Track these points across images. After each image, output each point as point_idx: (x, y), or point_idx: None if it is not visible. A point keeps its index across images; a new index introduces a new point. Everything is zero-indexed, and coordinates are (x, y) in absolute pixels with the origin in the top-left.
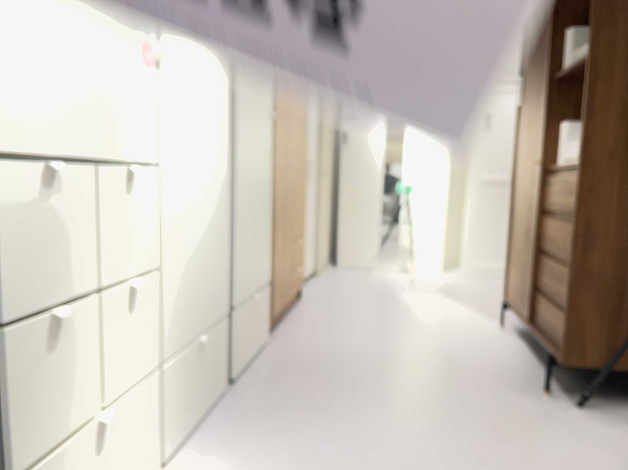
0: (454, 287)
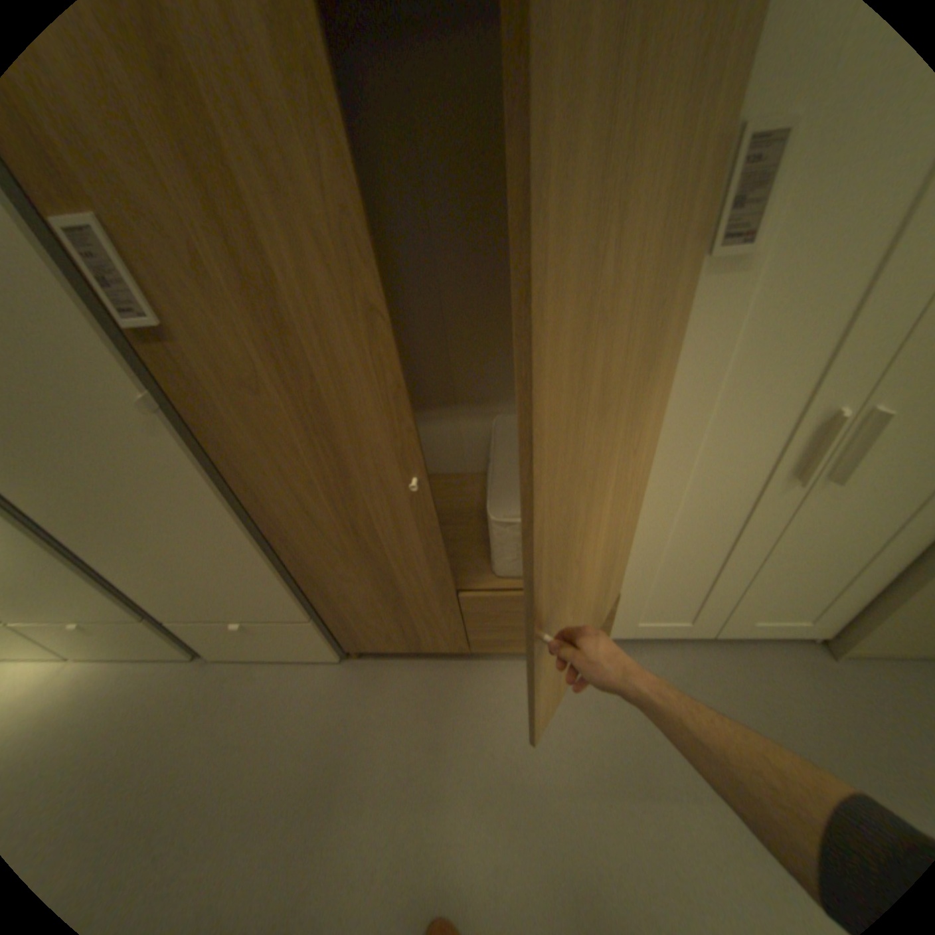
0: None
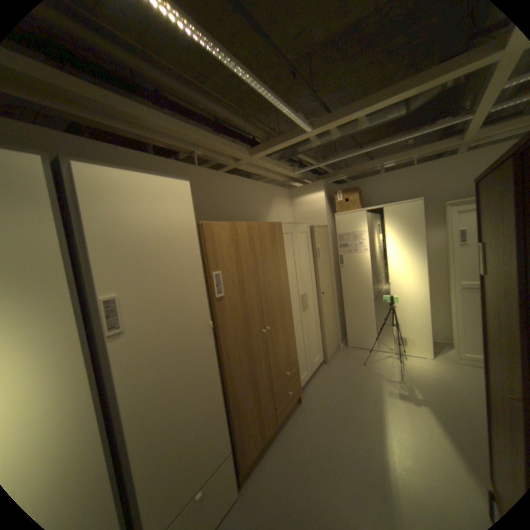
0: (442, 389)
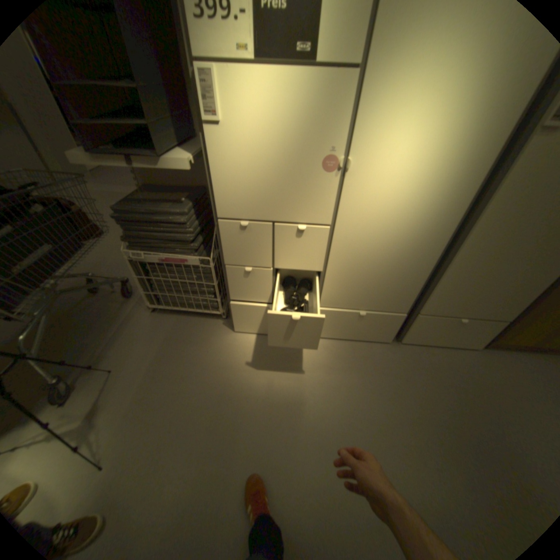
0: None
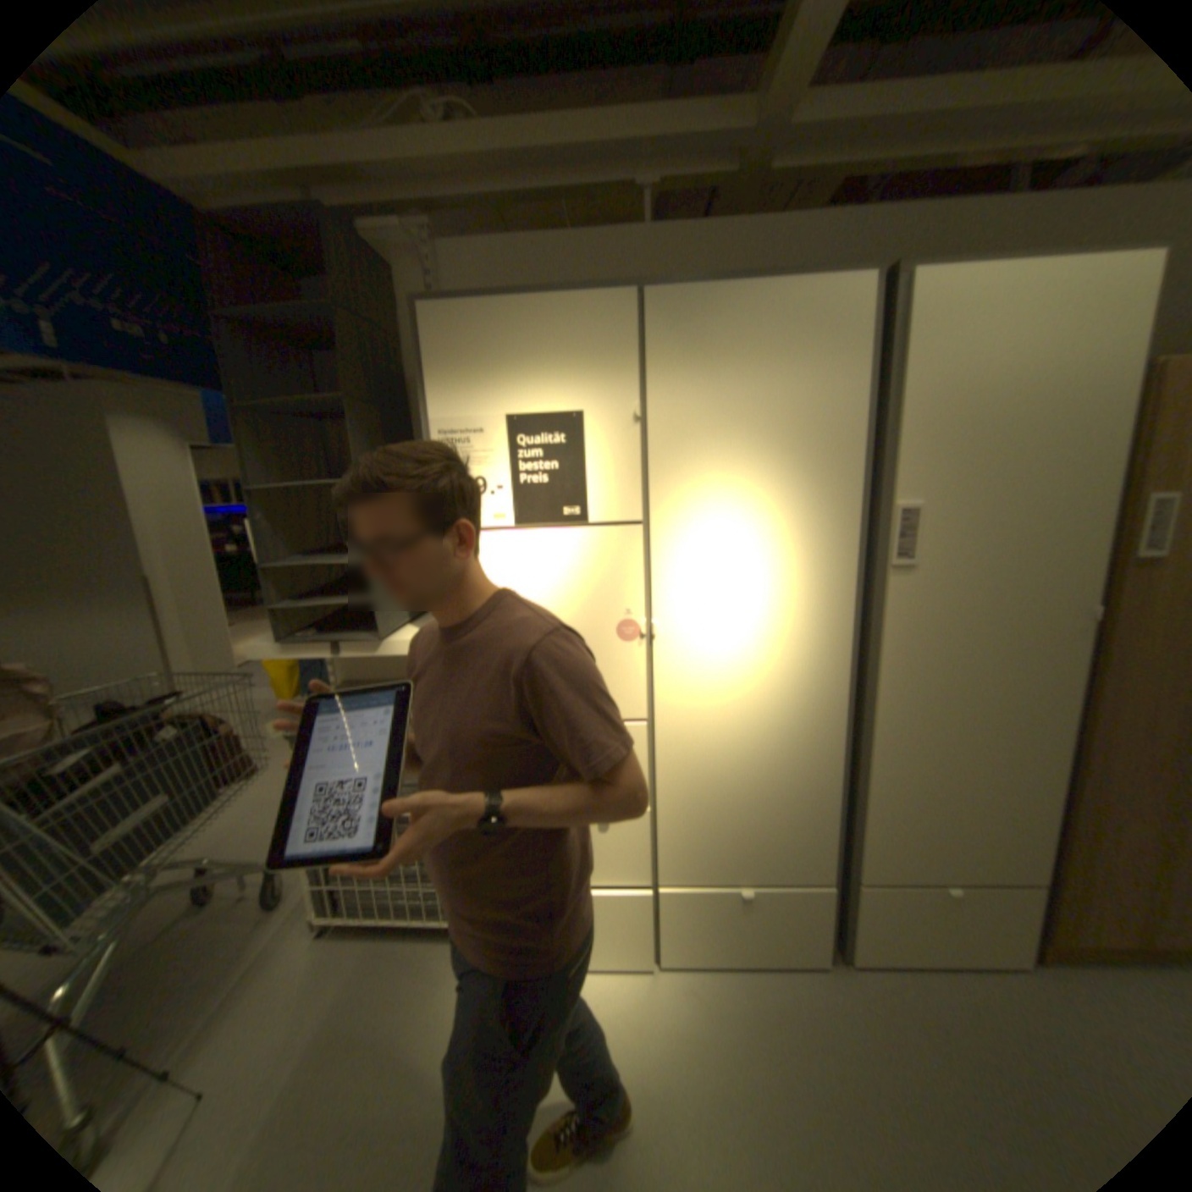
0: None
